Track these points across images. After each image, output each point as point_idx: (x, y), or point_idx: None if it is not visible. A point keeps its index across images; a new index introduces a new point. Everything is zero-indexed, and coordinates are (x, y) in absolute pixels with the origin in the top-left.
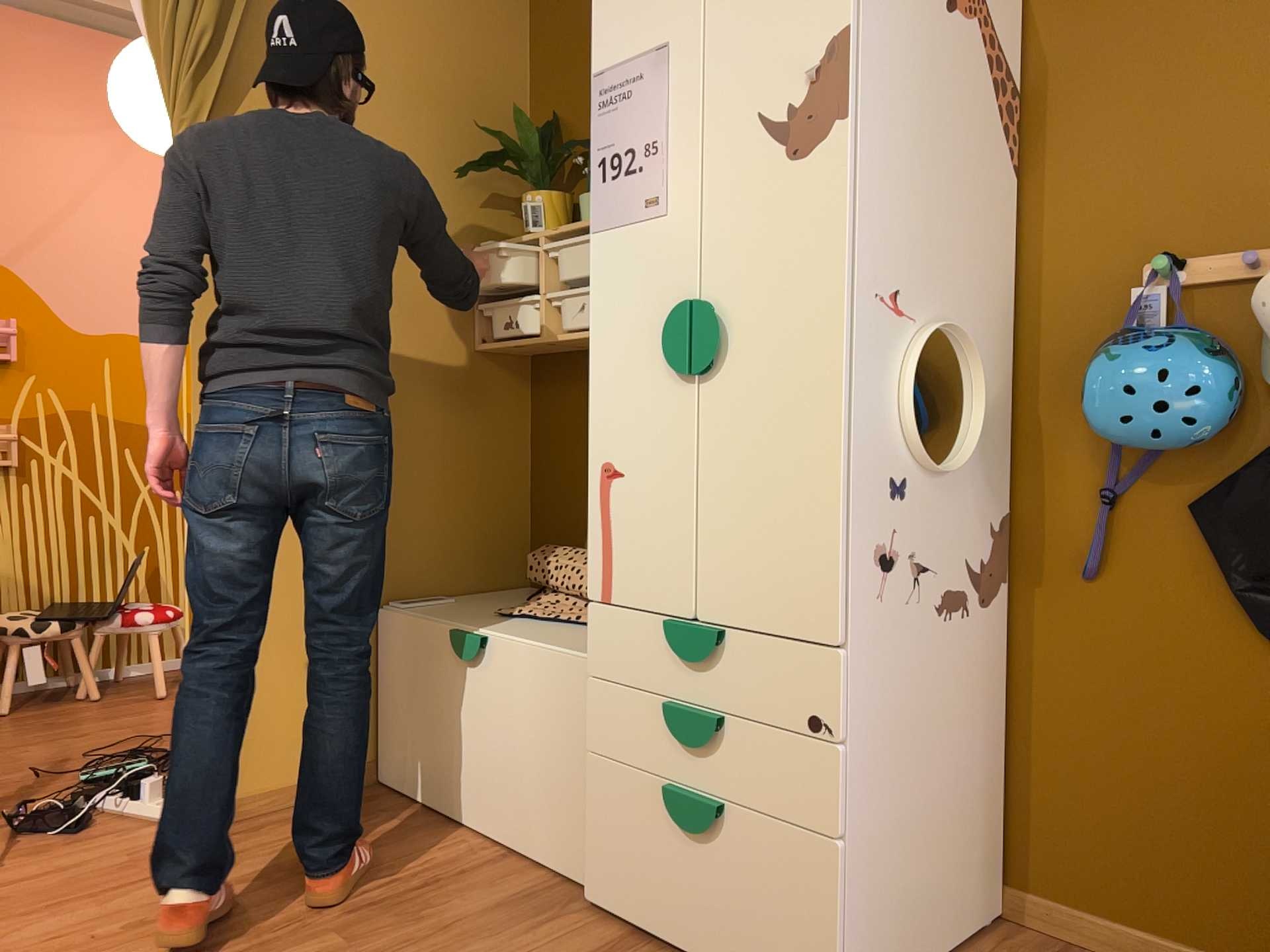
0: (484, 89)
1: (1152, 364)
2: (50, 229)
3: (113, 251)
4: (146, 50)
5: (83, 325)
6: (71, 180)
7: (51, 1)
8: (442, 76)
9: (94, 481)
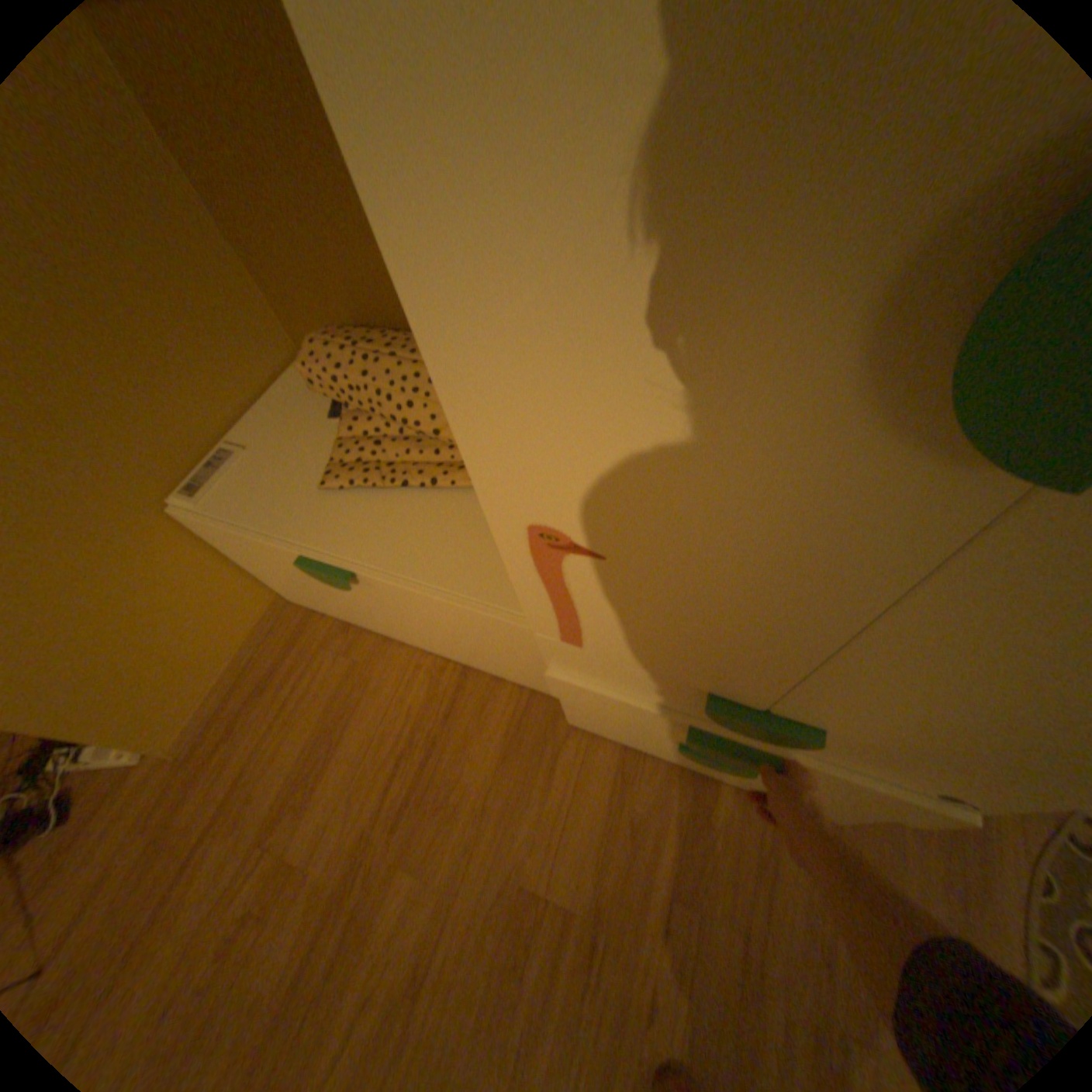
0: None
1: None
2: None
3: None
4: None
5: None
6: None
7: None
8: None
9: None
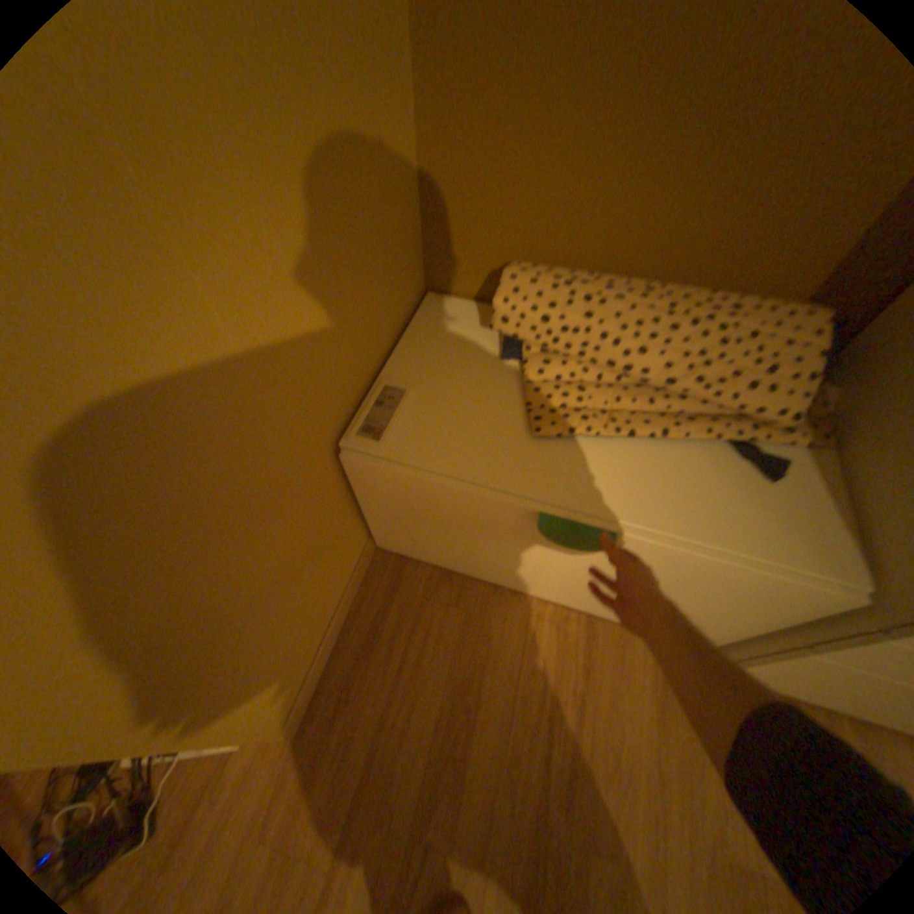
0: None
1: None
2: None
3: None
4: None
5: None
6: None
7: None
8: None
9: None
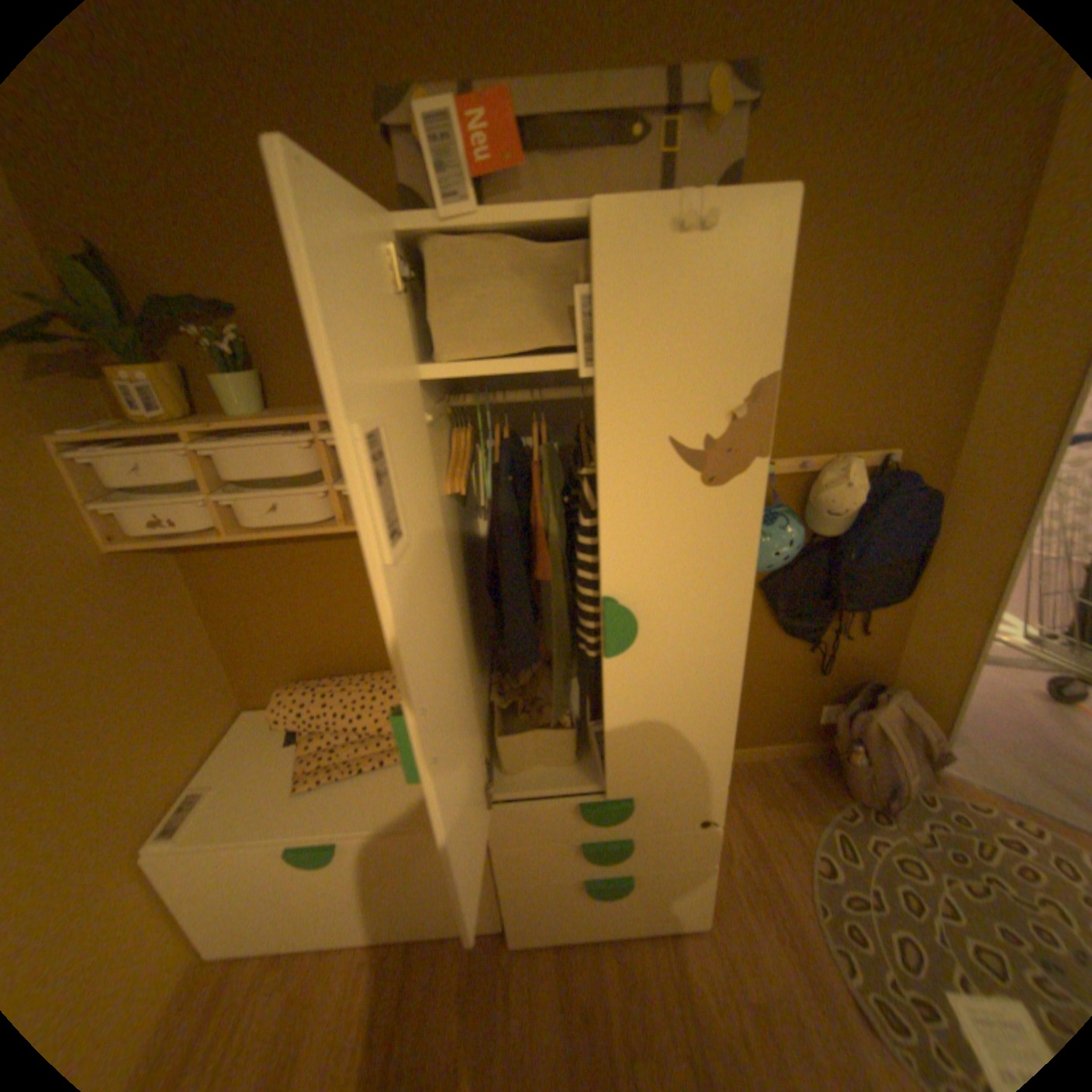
0: None
1: (785, 538)
2: None
3: None
4: None
5: None
6: None
7: None
8: None
9: None
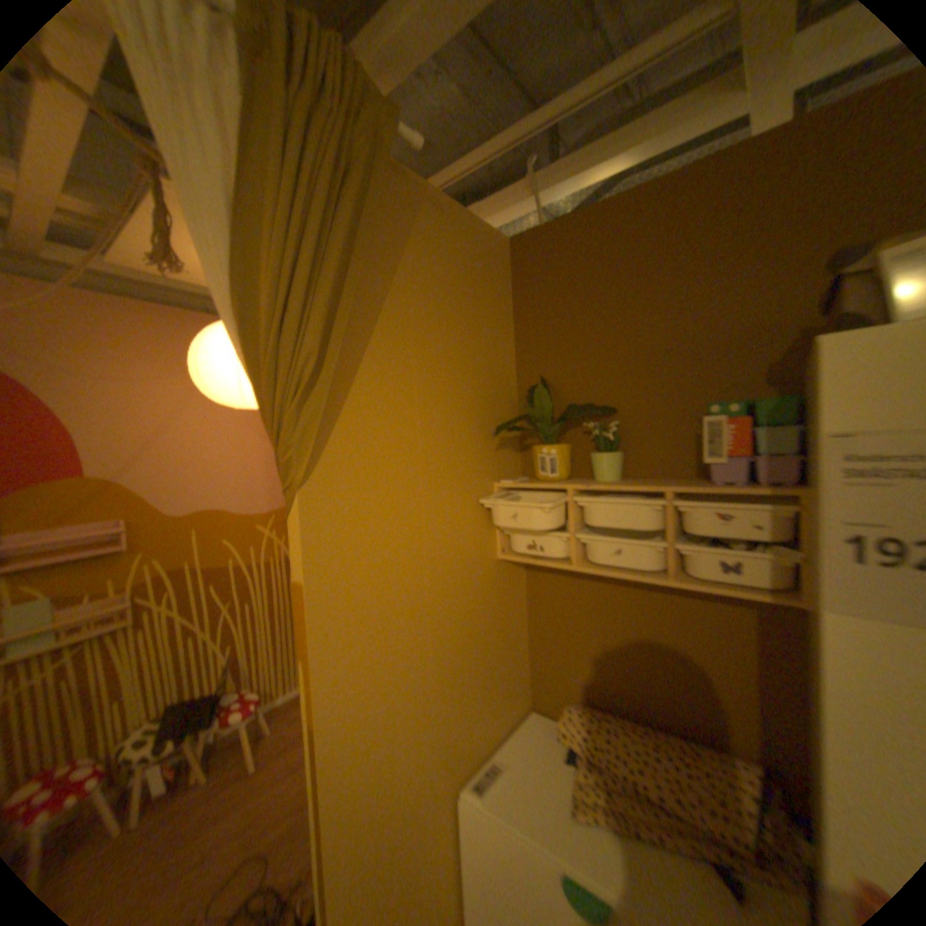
0: (491, 361)
1: None
2: (142, 448)
3: (189, 456)
4: (214, 333)
5: (172, 511)
6: (155, 411)
7: (130, 283)
8: (469, 356)
9: (188, 615)
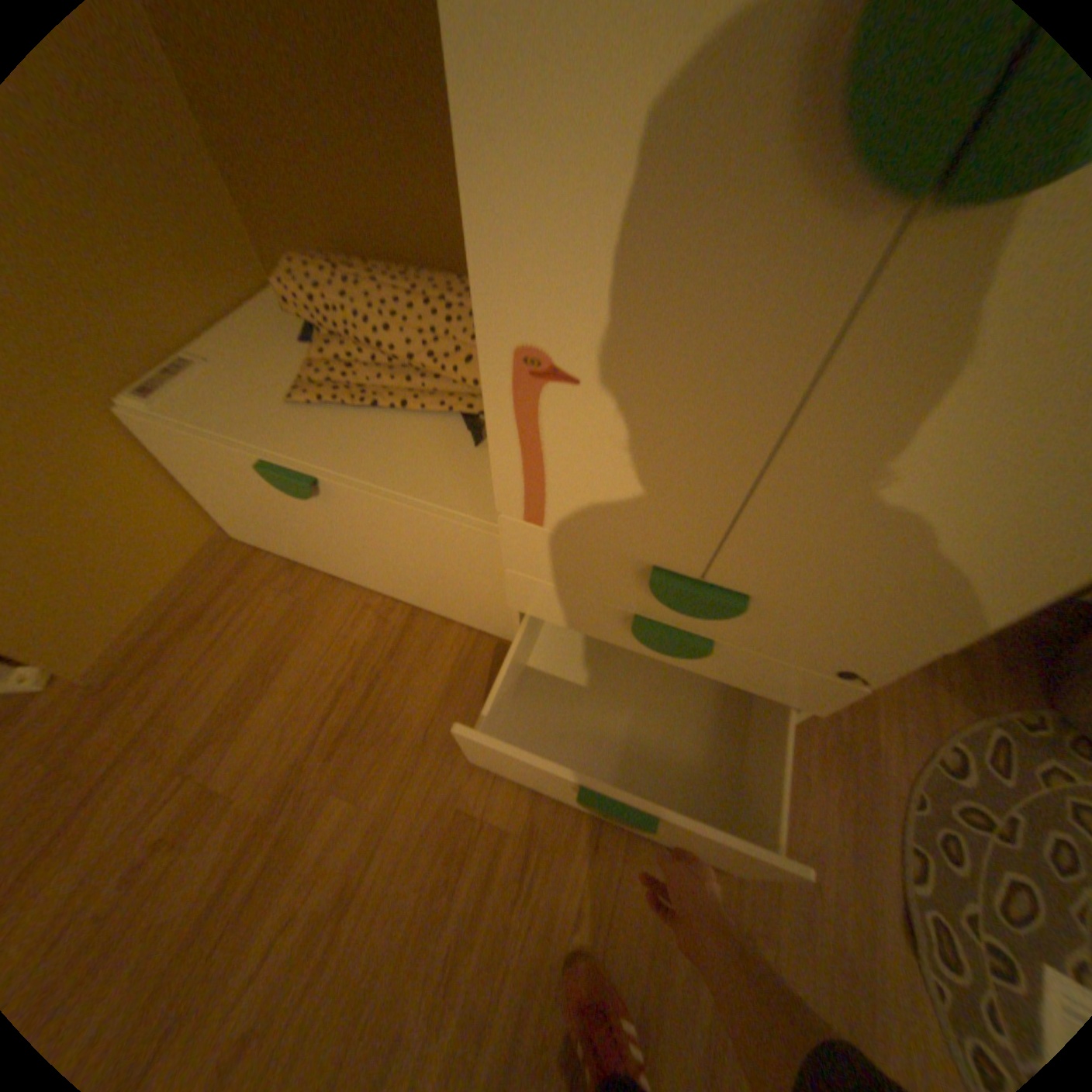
0: None
1: None
2: None
3: None
4: None
5: None
6: None
7: None
8: None
9: None
